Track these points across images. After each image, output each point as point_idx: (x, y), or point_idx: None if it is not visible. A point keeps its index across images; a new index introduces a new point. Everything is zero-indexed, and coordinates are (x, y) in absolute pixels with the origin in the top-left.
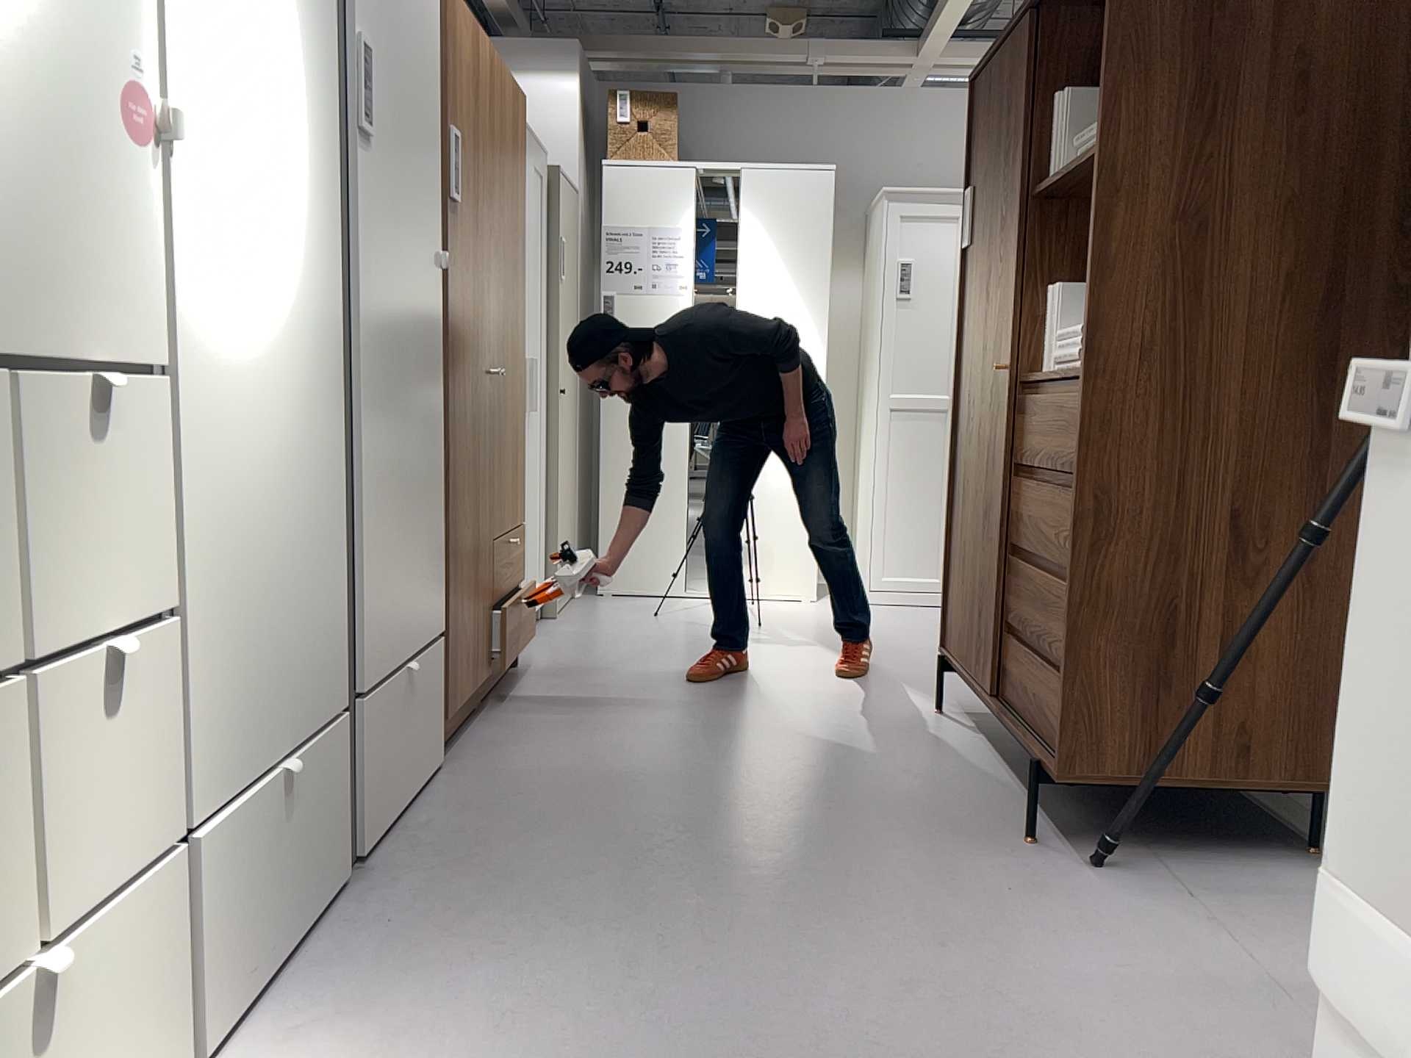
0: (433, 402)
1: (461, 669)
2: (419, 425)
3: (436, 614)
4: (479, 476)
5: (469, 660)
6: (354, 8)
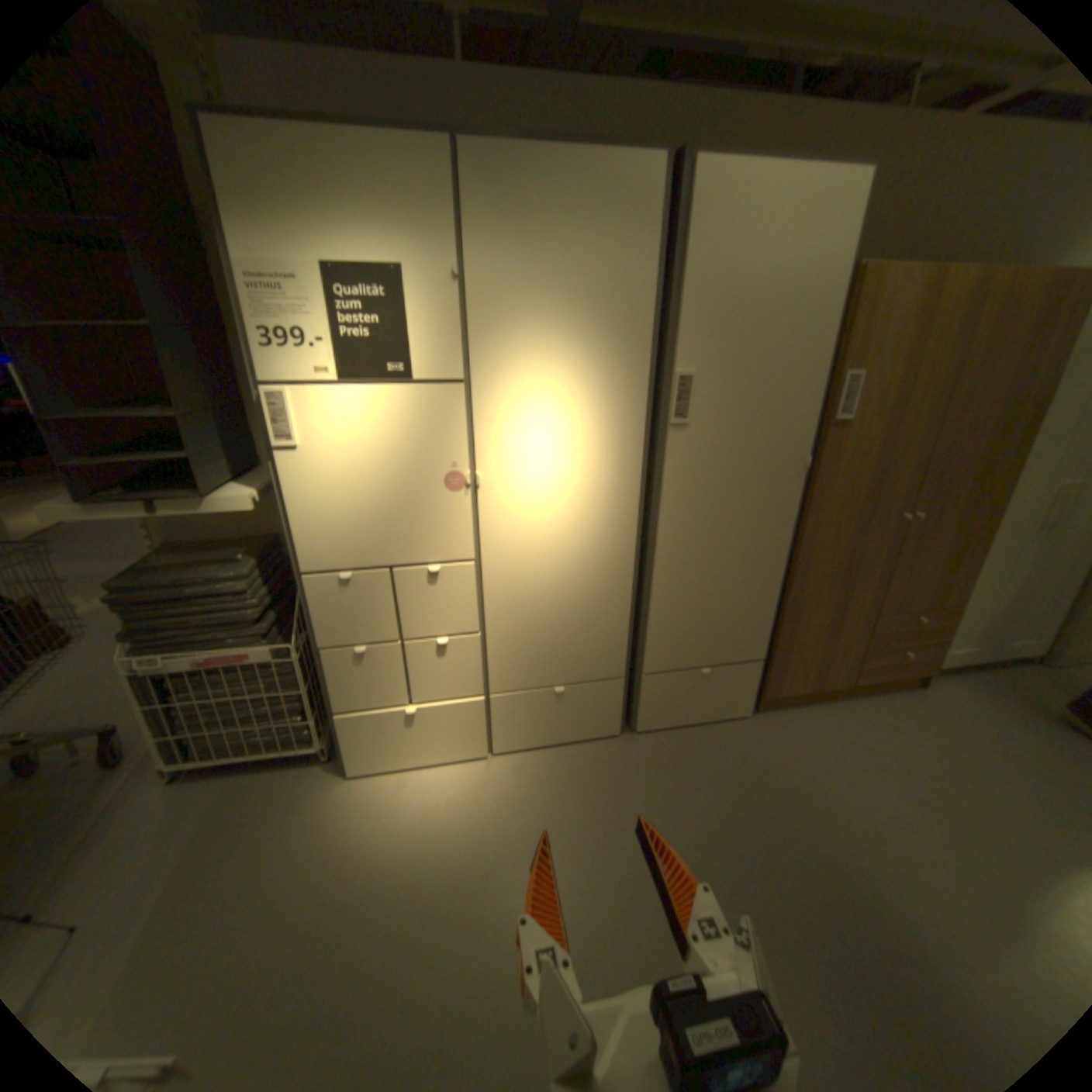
0: (776, 546)
1: (796, 679)
2: (747, 559)
3: (754, 650)
4: (861, 581)
5: (812, 677)
6: (680, 357)
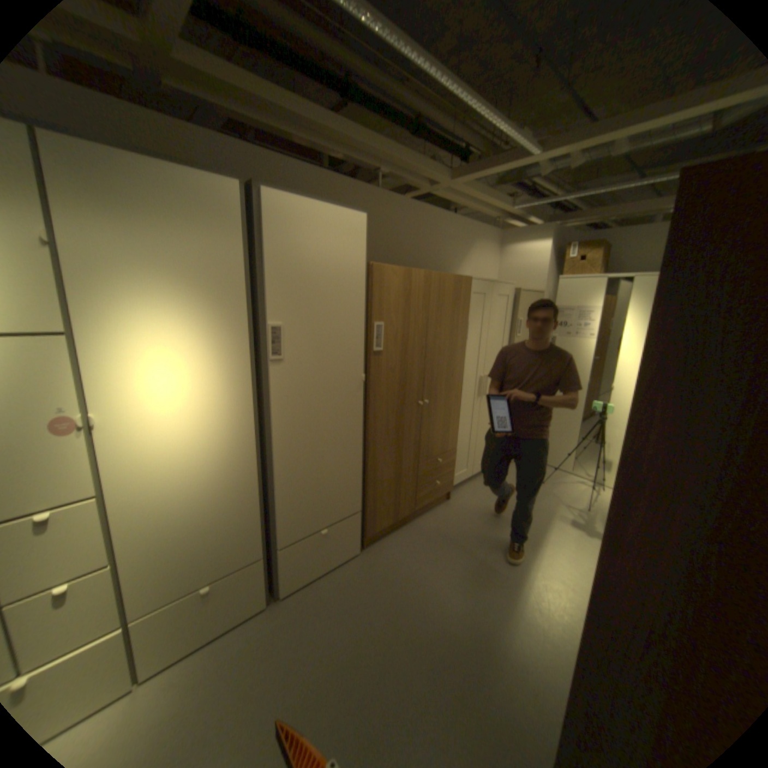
0: (354, 433)
1: (382, 517)
2: (338, 446)
3: (353, 506)
4: (405, 445)
5: (391, 513)
6: (270, 315)
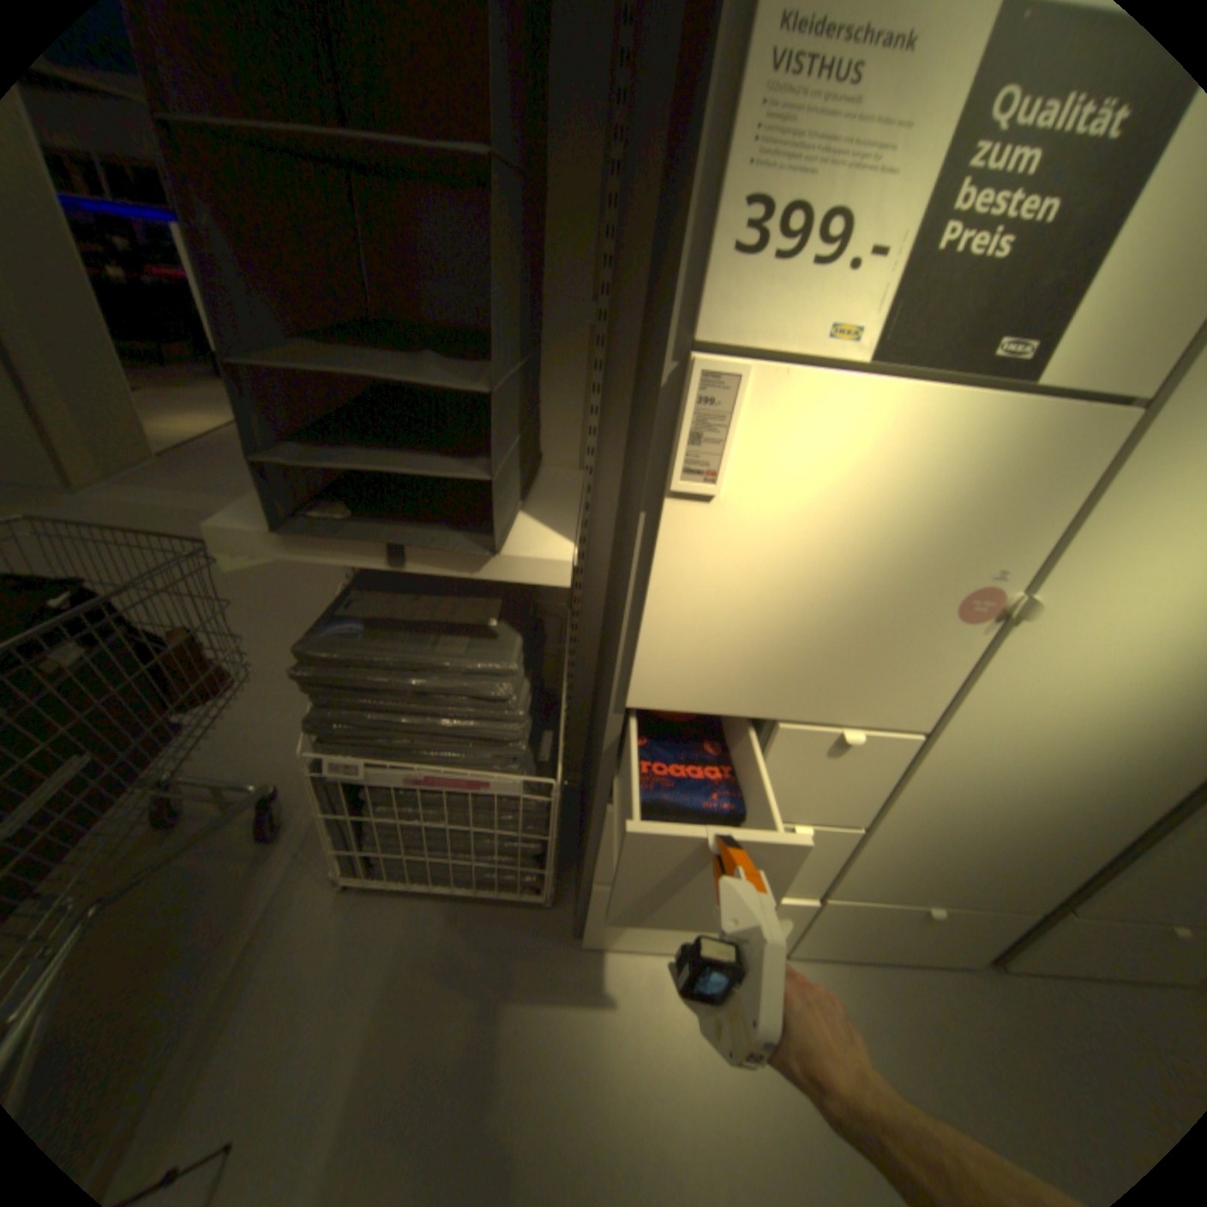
0: None
1: None
2: None
3: None
4: None
5: None
6: None
